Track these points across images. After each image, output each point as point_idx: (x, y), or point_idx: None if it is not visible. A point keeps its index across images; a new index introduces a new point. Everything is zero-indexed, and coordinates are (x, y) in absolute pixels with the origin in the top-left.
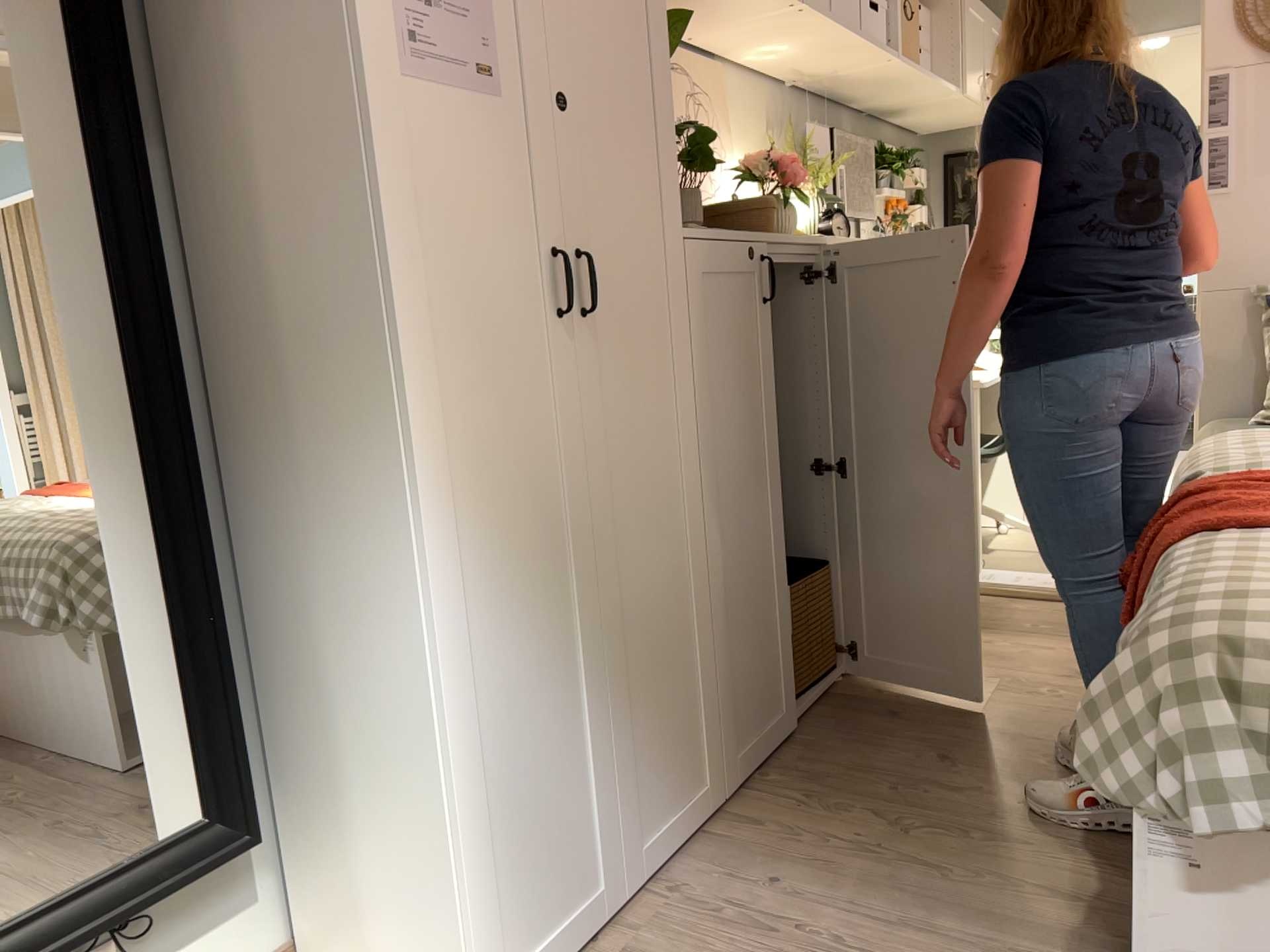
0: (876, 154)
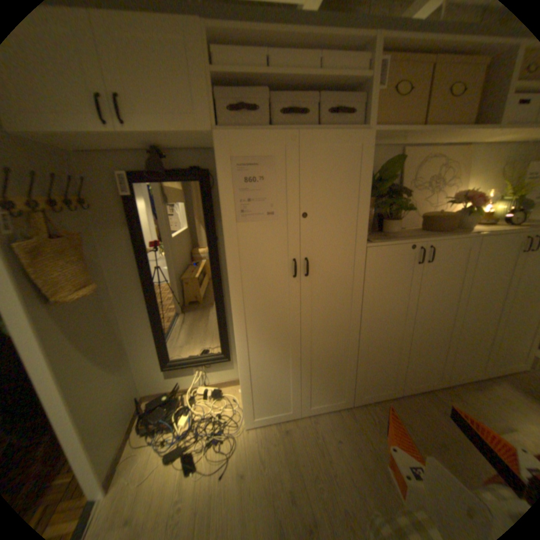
0: None
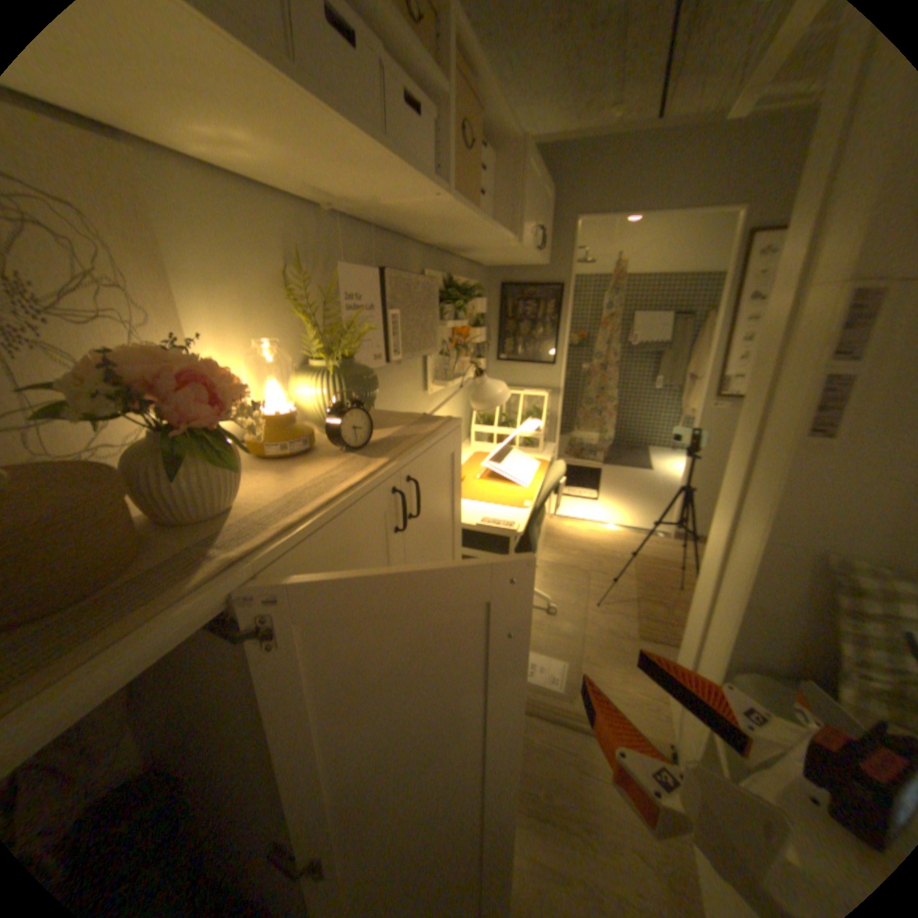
0: (447, 288)
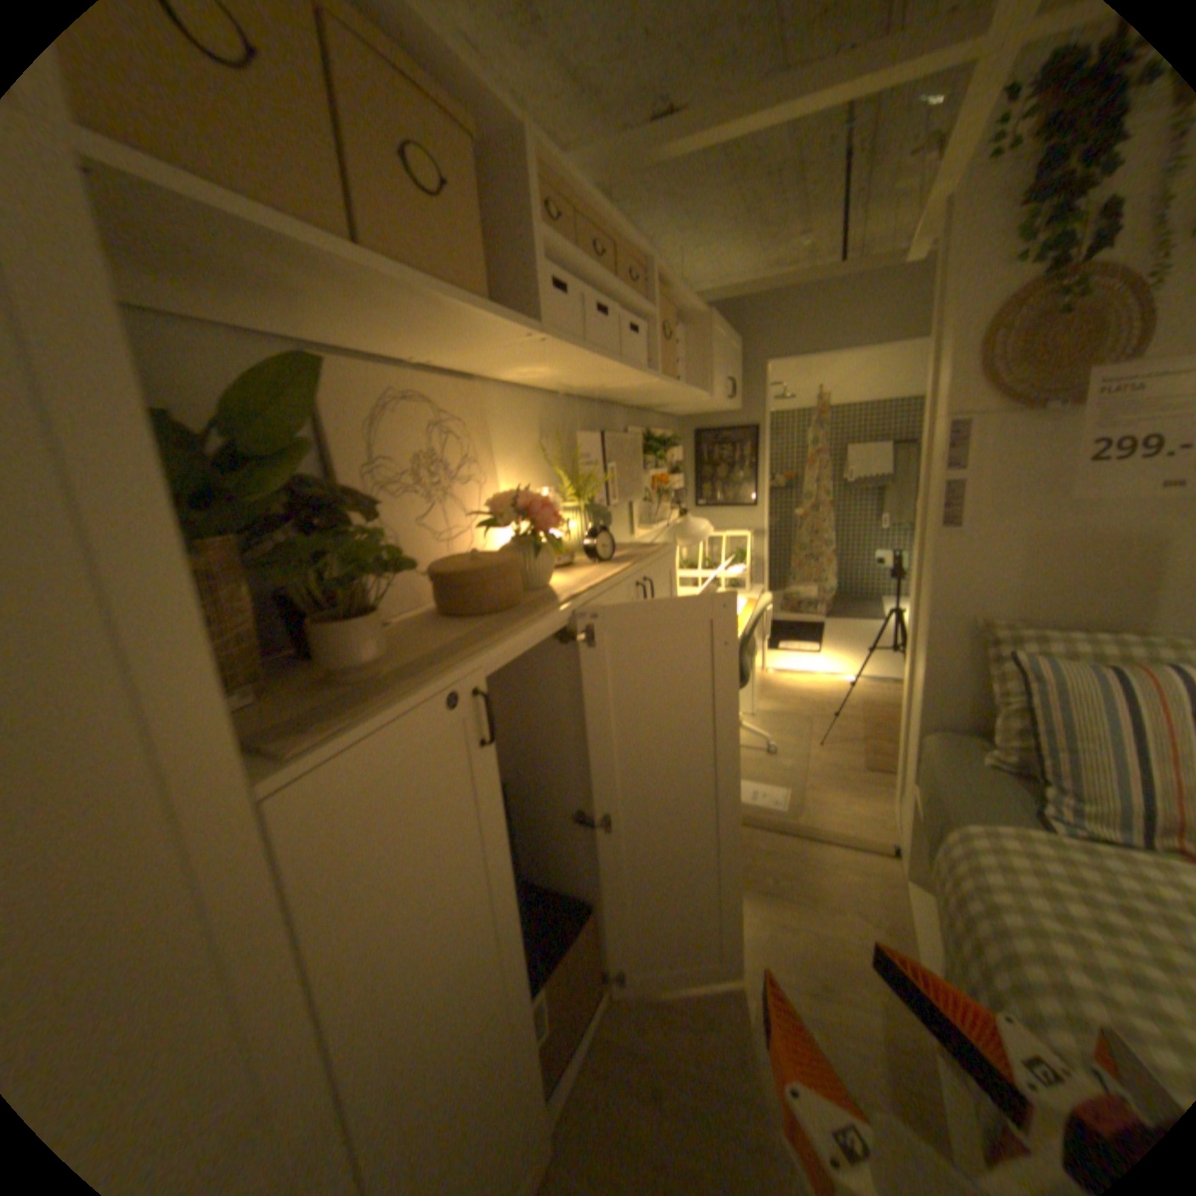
0: (648, 441)
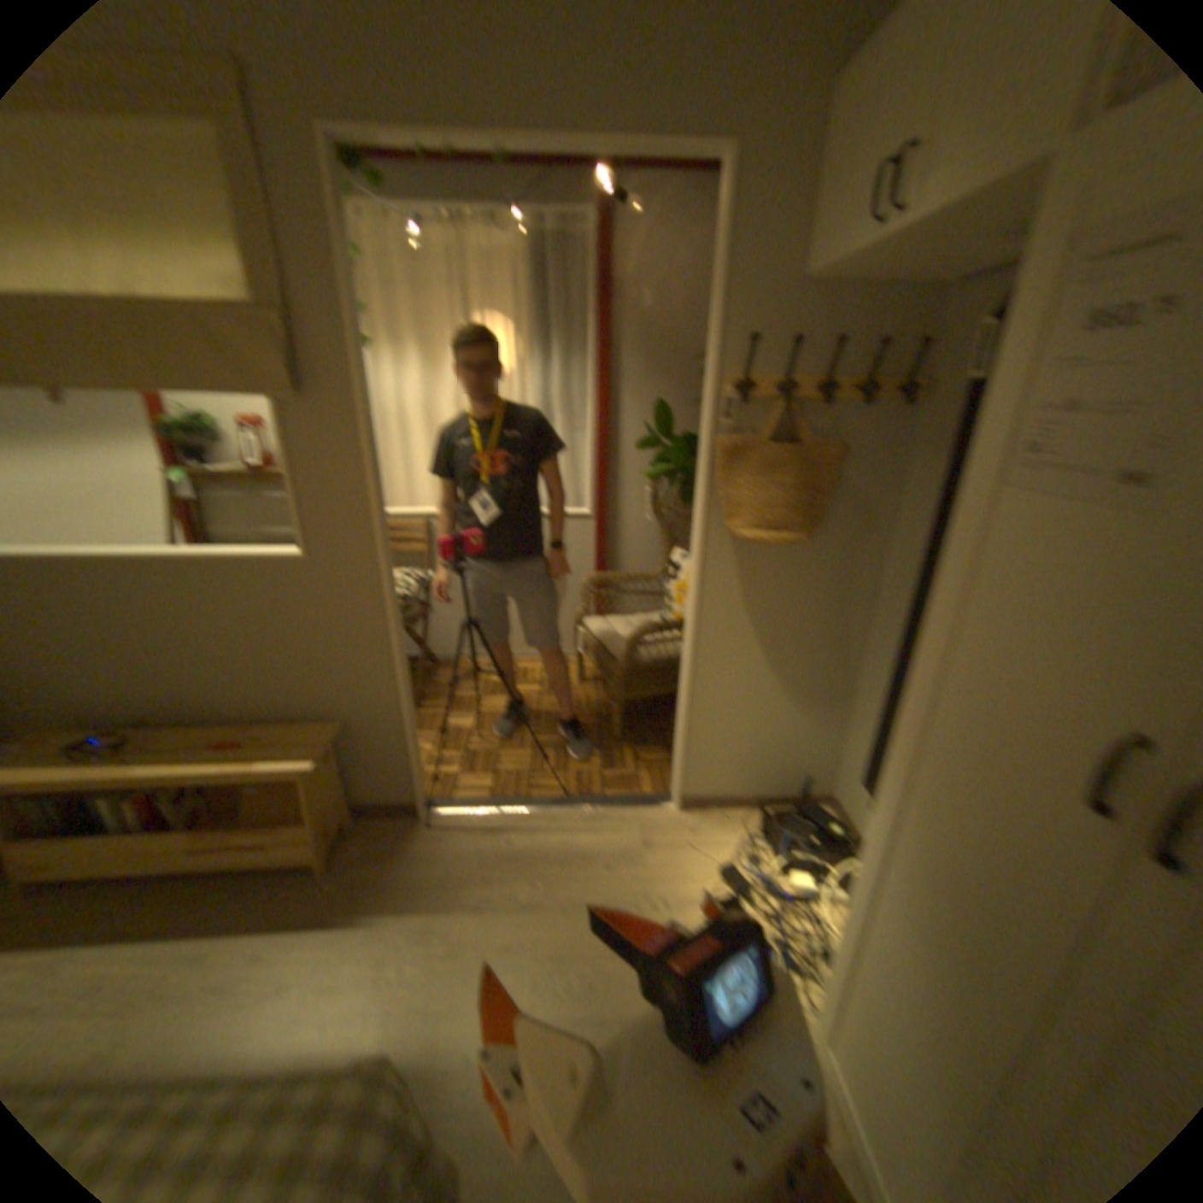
0: None
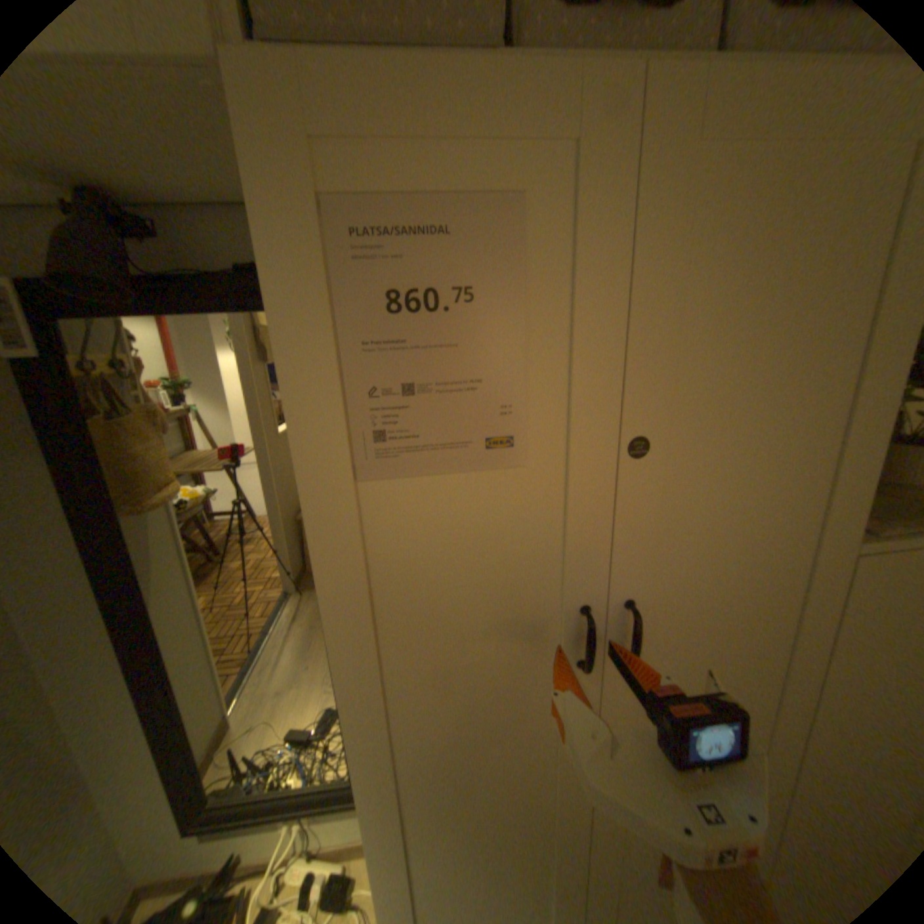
0: None
